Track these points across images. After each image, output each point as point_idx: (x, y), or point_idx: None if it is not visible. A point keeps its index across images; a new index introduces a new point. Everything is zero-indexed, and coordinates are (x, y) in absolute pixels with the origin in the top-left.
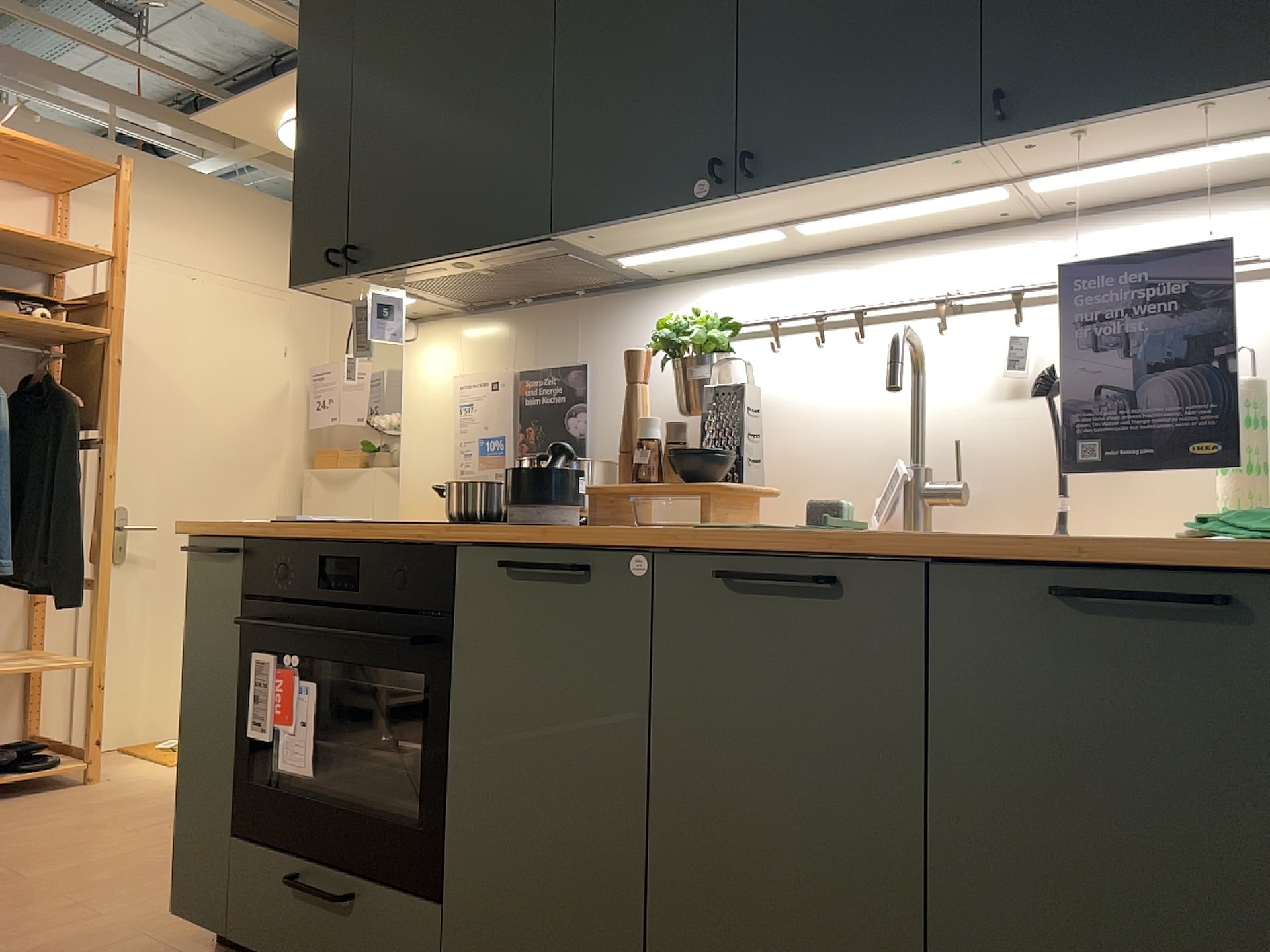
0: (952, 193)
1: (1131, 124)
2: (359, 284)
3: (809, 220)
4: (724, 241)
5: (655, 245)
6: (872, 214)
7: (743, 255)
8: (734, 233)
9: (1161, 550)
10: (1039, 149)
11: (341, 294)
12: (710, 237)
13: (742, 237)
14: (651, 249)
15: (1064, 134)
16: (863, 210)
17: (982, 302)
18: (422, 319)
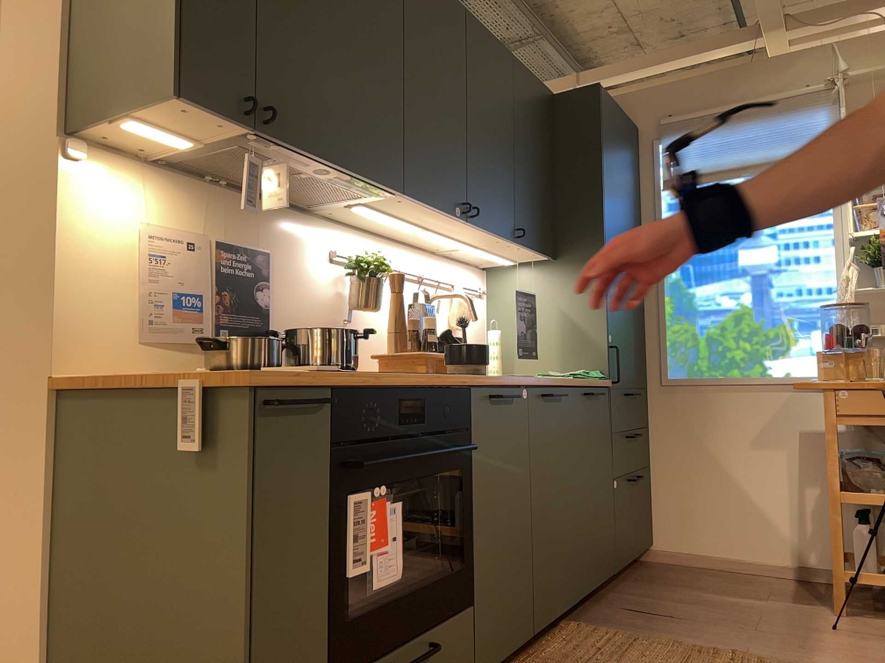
0: (469, 243)
1: (525, 250)
2: (224, 129)
3: (436, 230)
4: (403, 222)
5: (385, 209)
6: (449, 238)
7: (365, 221)
8: (413, 222)
9: (590, 382)
10: (509, 246)
11: (166, 115)
12: (405, 219)
13: (411, 224)
14: (381, 211)
15: (521, 246)
16: (450, 235)
17: (427, 280)
18: (85, 140)
